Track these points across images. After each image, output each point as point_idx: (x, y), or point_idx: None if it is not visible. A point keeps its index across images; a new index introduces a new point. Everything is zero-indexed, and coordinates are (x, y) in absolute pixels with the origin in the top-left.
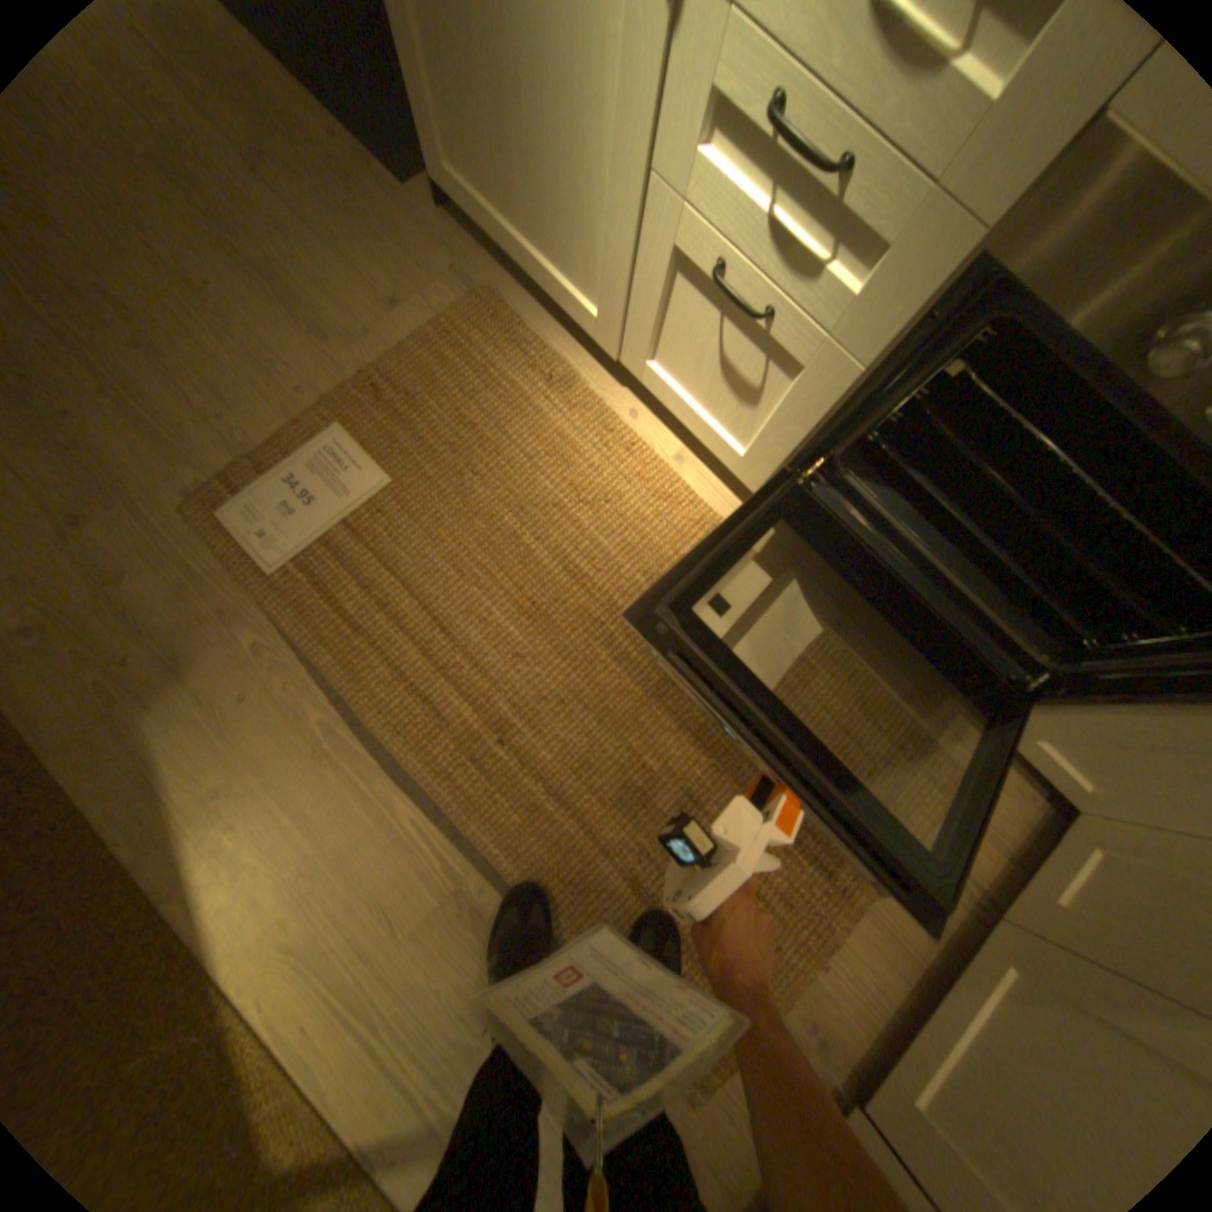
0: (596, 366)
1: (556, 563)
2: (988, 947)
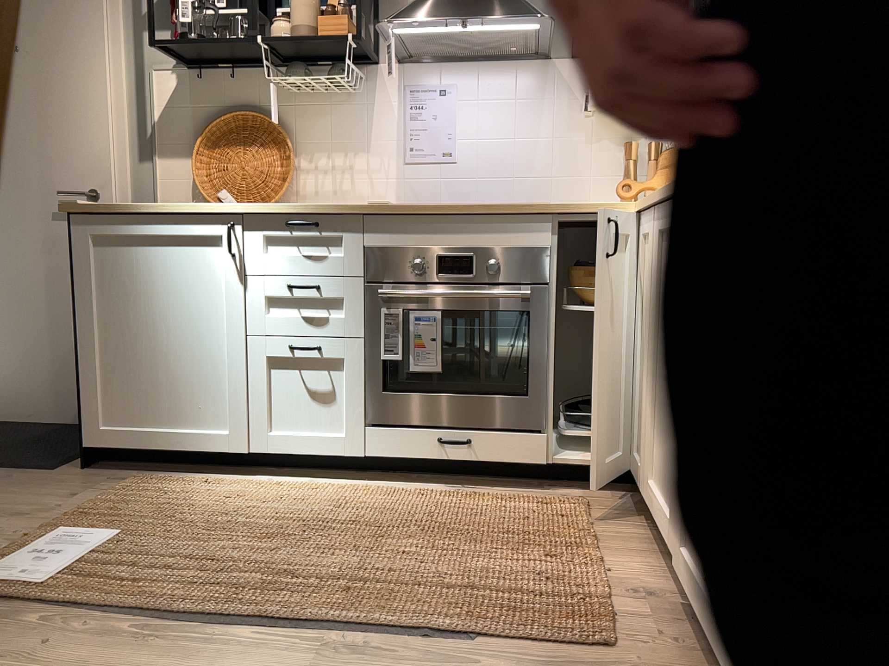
0: (232, 477)
1: (269, 523)
2: (650, 502)
